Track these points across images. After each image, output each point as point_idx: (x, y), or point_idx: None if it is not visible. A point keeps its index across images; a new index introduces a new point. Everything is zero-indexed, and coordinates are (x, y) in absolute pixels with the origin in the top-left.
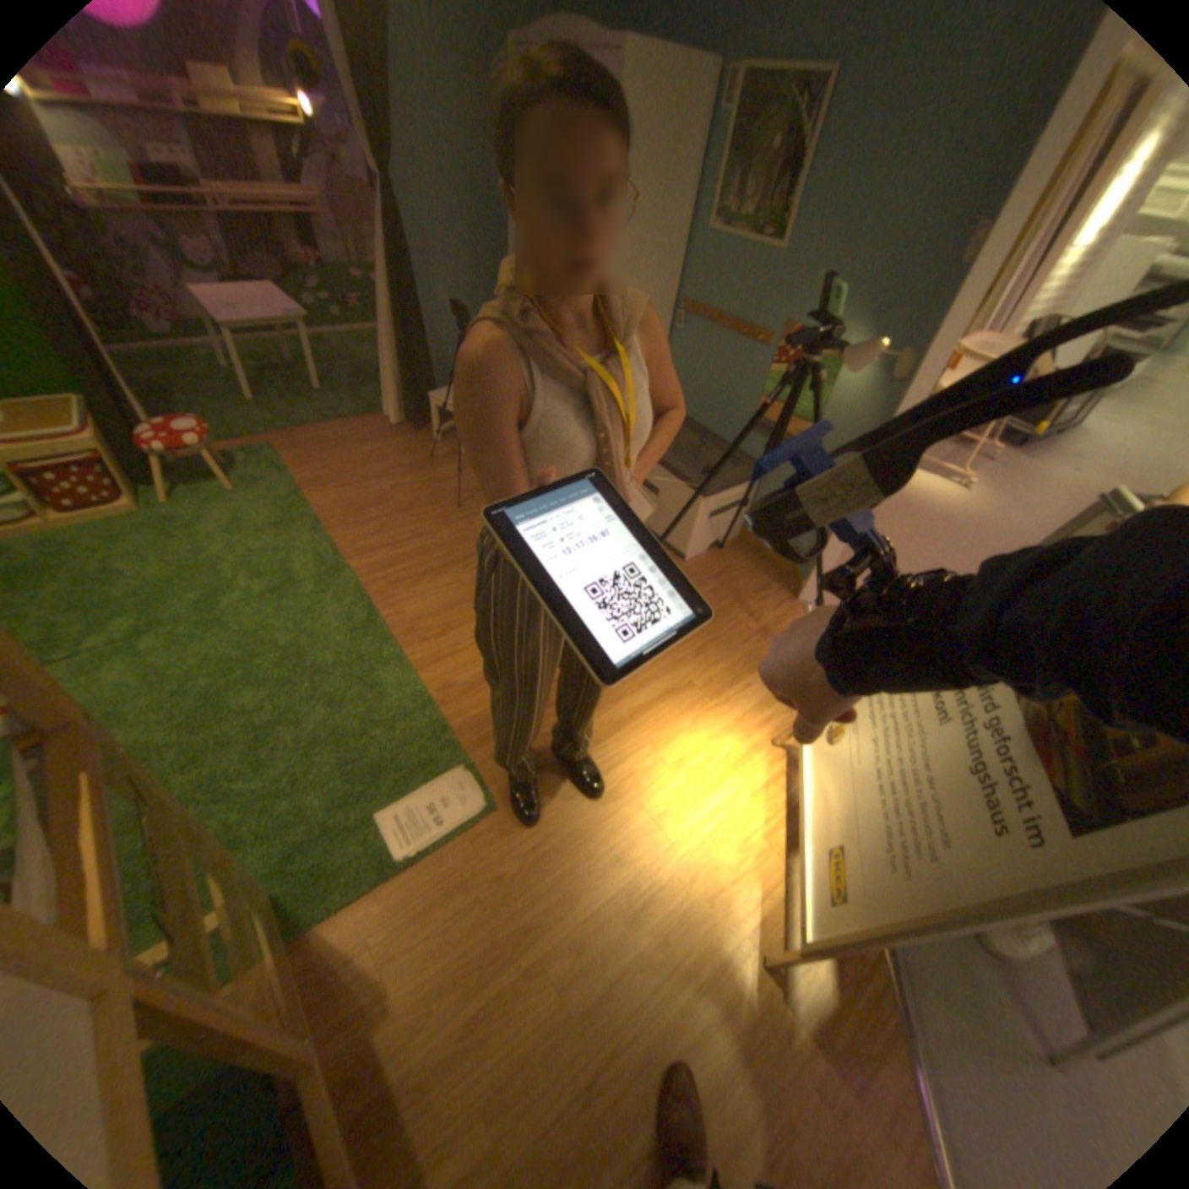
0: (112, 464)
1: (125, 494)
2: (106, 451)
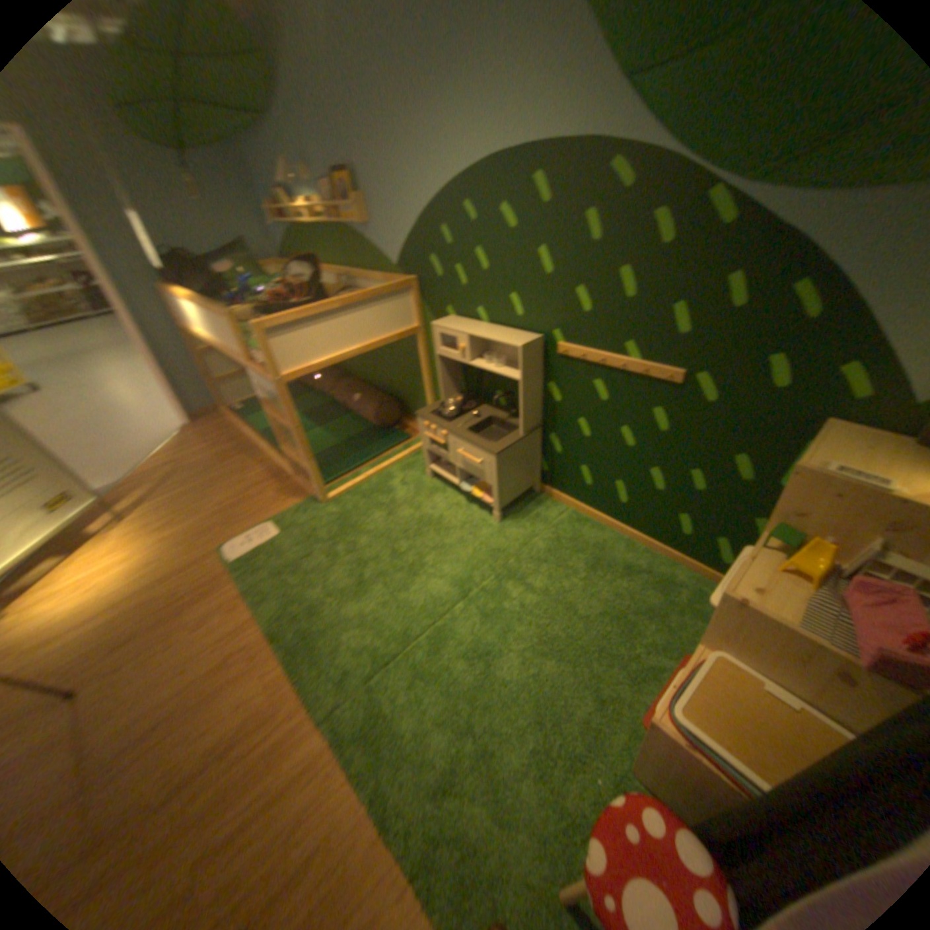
0: (679, 787)
1: (637, 767)
2: (697, 793)
